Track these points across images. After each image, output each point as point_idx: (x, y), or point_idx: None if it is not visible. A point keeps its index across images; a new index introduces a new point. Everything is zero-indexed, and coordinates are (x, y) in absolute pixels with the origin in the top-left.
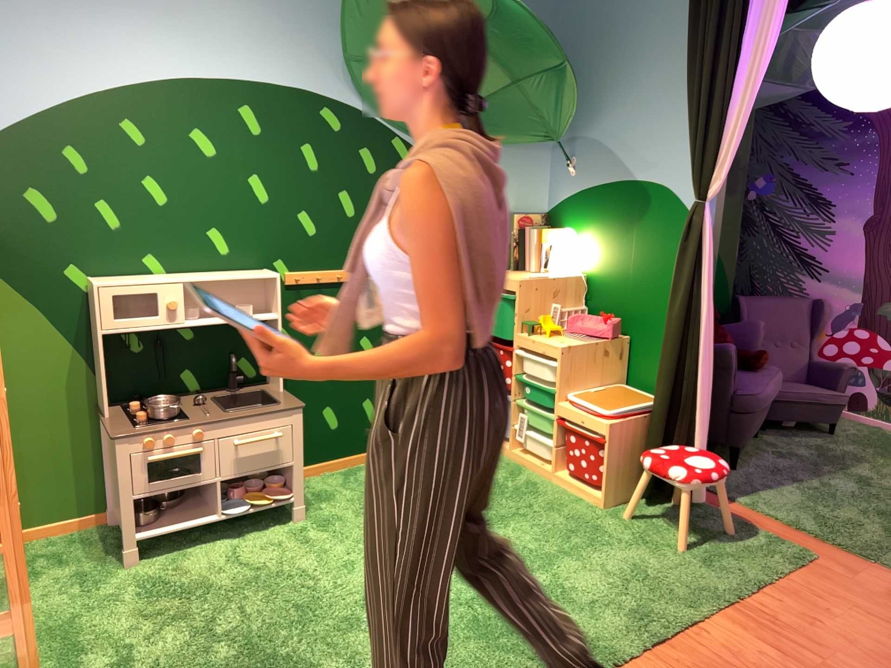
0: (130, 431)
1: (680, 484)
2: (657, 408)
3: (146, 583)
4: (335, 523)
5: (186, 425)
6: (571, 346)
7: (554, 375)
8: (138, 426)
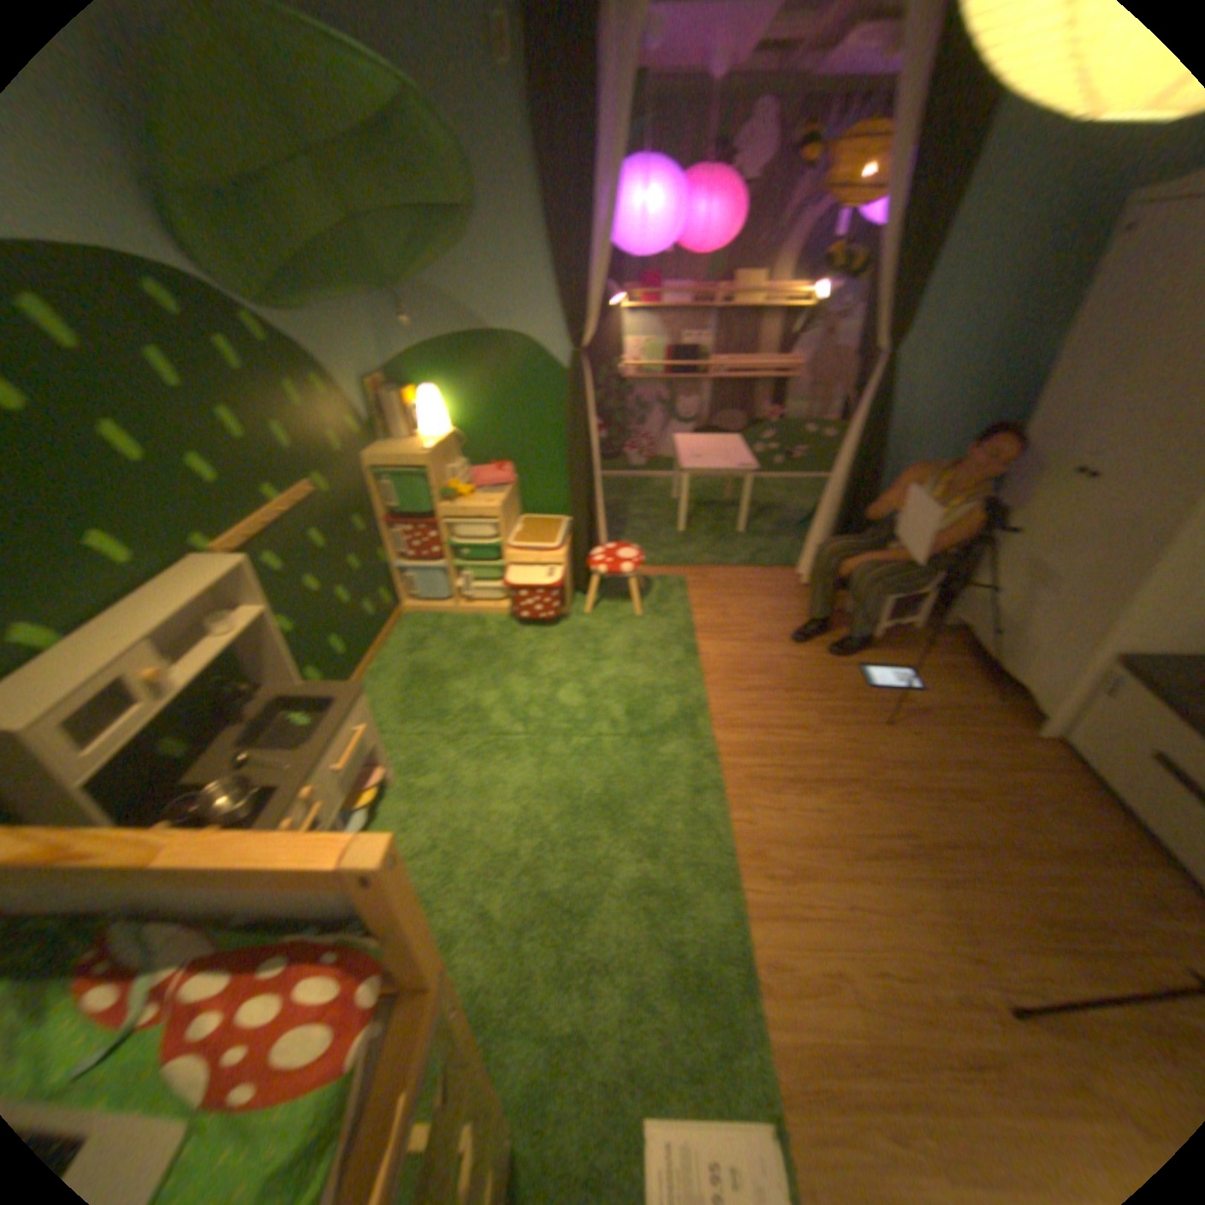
0: None
1: (631, 576)
2: (579, 528)
3: None
4: (423, 758)
5: (293, 794)
6: (503, 503)
7: (492, 532)
8: None
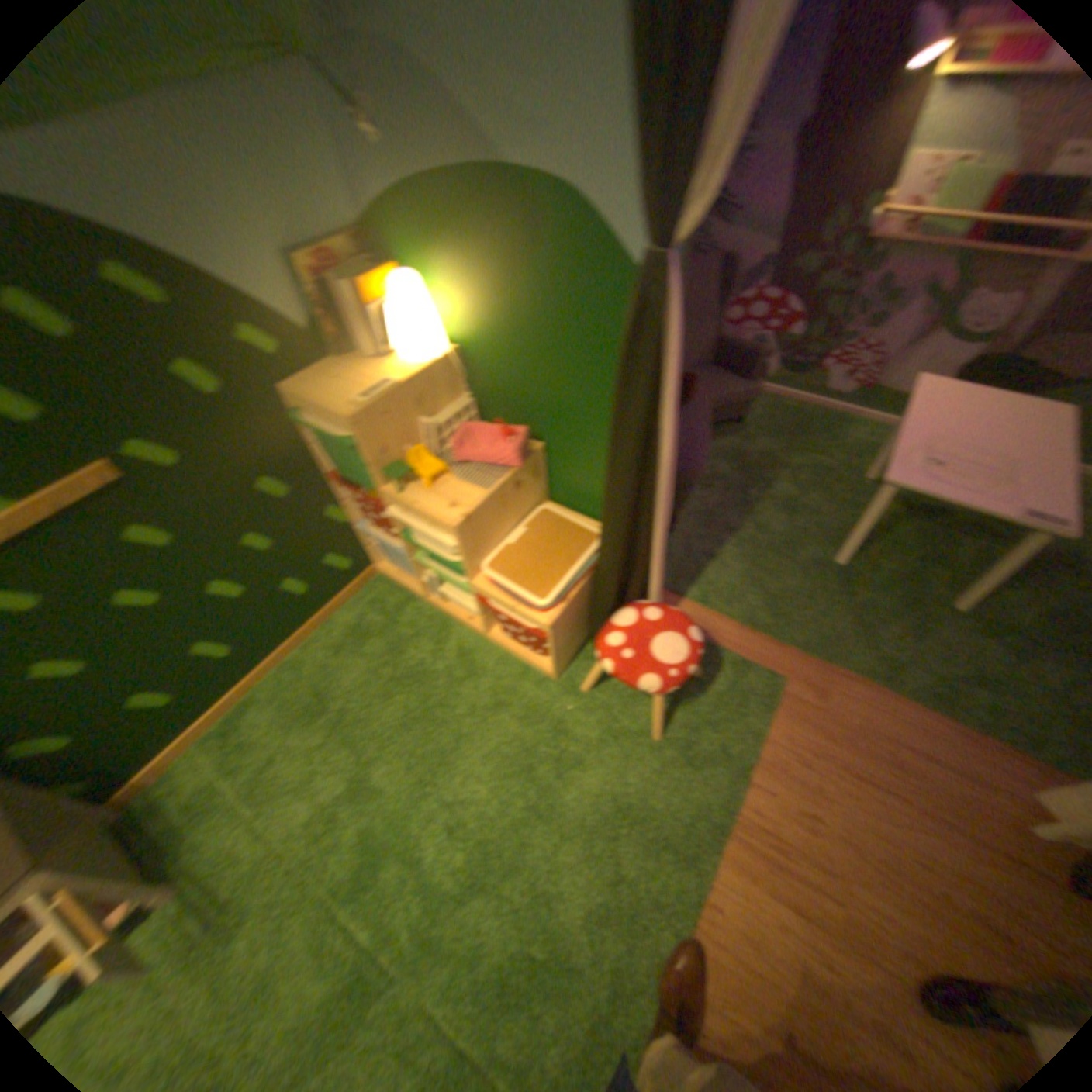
0: None
1: (654, 697)
2: (605, 574)
3: None
4: (226, 872)
5: None
6: (469, 515)
7: (455, 545)
8: None
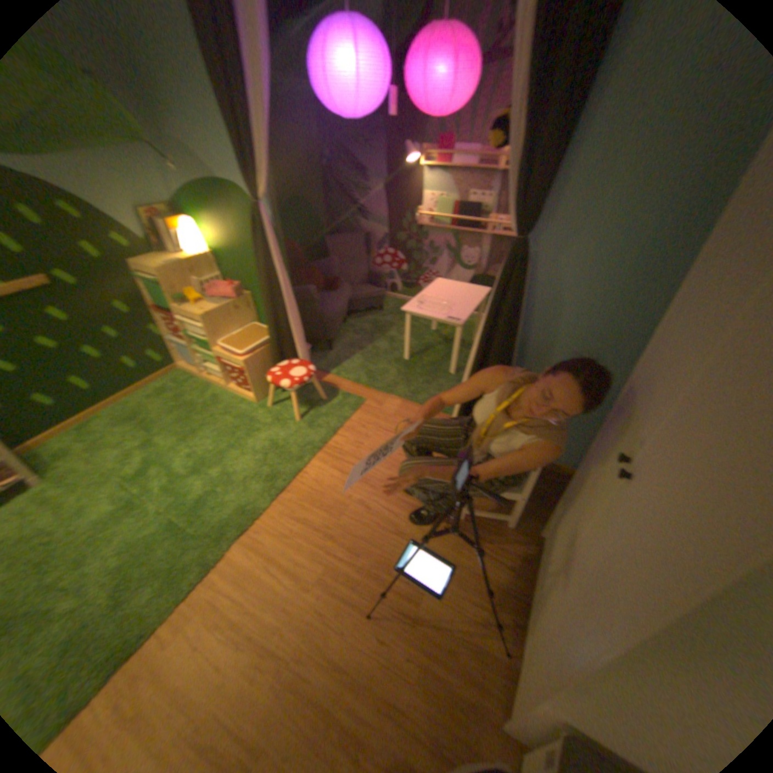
0: None
1: (286, 391)
2: (270, 343)
3: None
4: (67, 477)
5: None
6: (205, 313)
7: (202, 332)
8: None
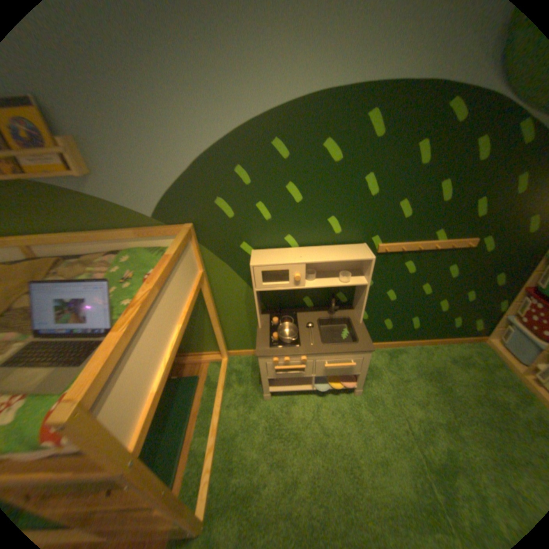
0: (266, 353)
1: None
2: None
3: (270, 419)
4: (379, 406)
5: (297, 354)
6: None
7: None
8: (272, 345)
